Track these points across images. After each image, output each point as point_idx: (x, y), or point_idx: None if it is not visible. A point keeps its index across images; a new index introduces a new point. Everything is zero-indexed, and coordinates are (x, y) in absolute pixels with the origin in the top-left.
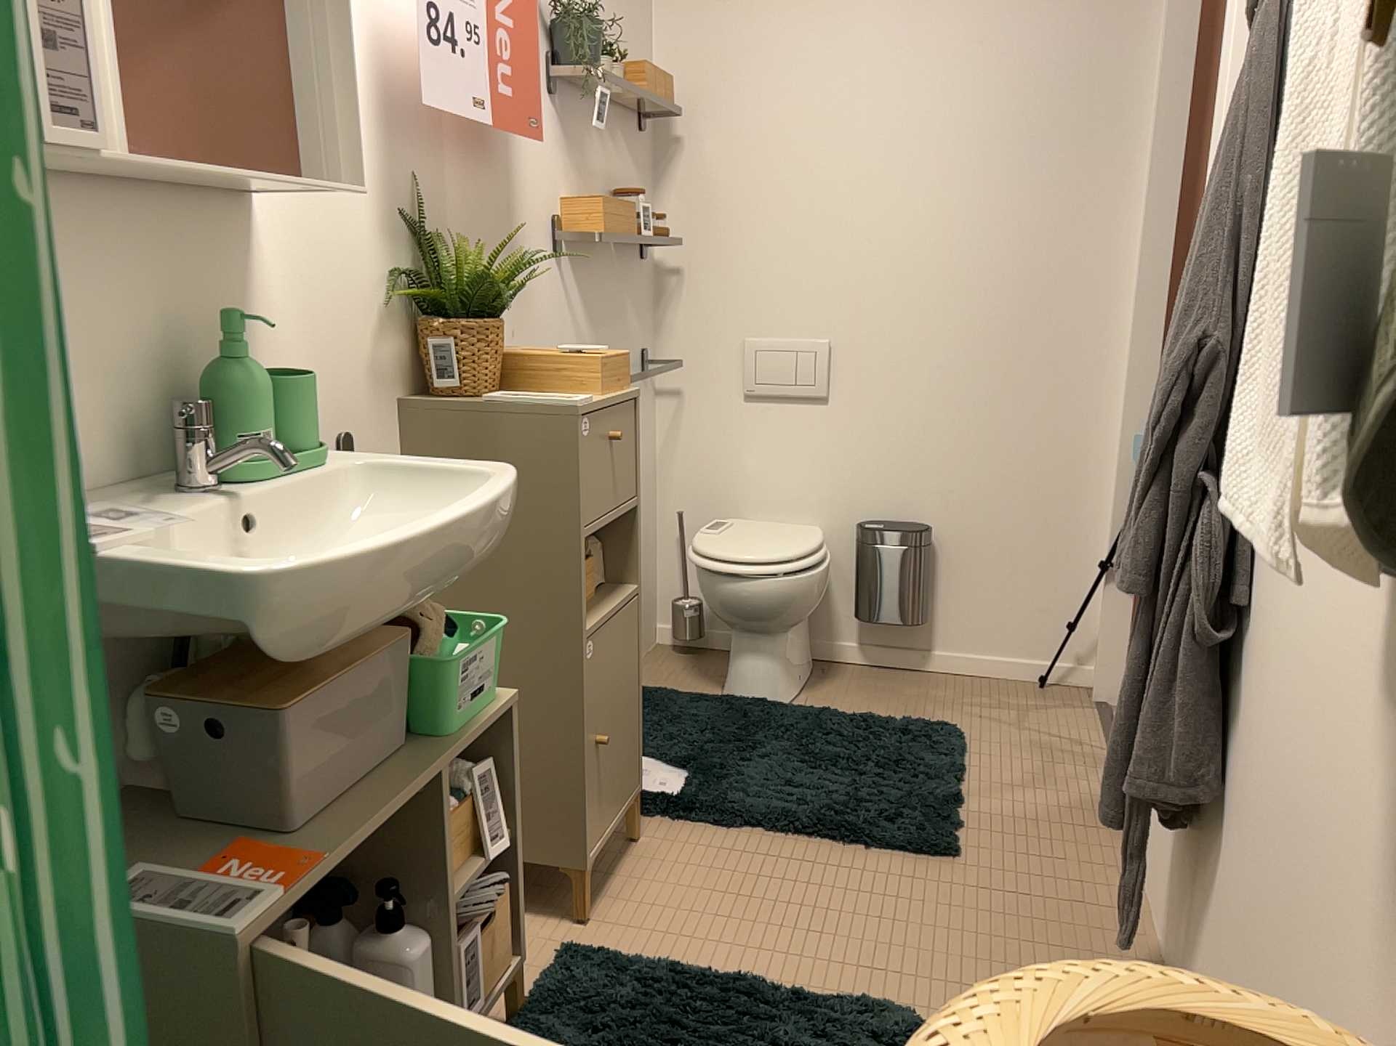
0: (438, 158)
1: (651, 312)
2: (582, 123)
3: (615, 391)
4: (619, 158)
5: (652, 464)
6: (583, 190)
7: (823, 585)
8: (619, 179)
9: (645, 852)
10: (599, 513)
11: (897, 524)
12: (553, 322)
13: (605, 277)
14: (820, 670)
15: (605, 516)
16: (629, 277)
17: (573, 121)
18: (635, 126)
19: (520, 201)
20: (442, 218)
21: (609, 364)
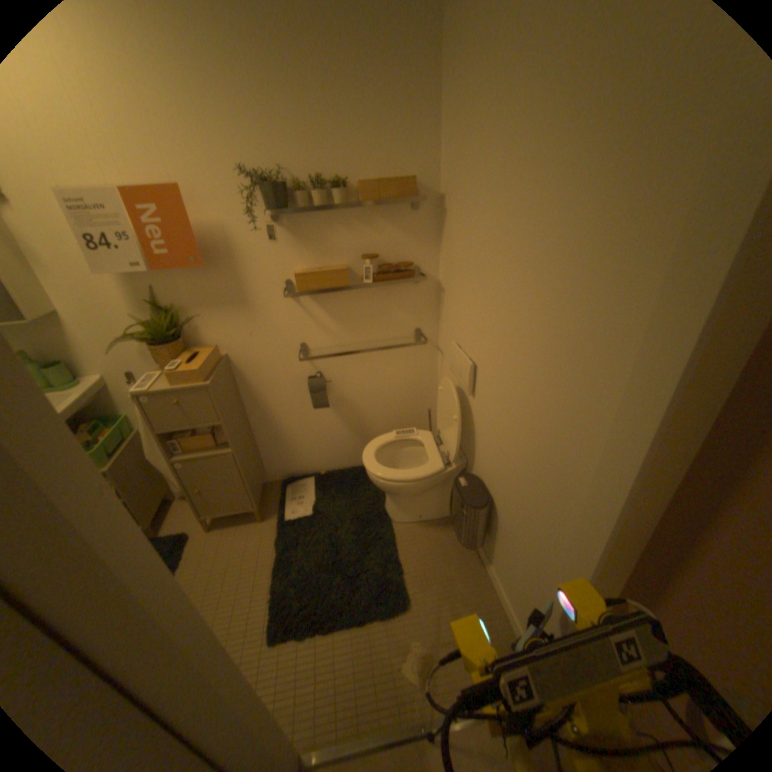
0: (166, 275)
1: (430, 309)
2: (316, 225)
3: (180, 385)
4: (375, 232)
5: (429, 382)
6: (321, 260)
7: (399, 490)
8: (376, 244)
9: (252, 528)
10: (171, 427)
11: (476, 490)
12: (290, 326)
13: (357, 299)
14: (450, 520)
15: (179, 428)
16: (393, 295)
17: (306, 226)
18: (406, 206)
19: (246, 279)
20: (174, 297)
21: (175, 375)
